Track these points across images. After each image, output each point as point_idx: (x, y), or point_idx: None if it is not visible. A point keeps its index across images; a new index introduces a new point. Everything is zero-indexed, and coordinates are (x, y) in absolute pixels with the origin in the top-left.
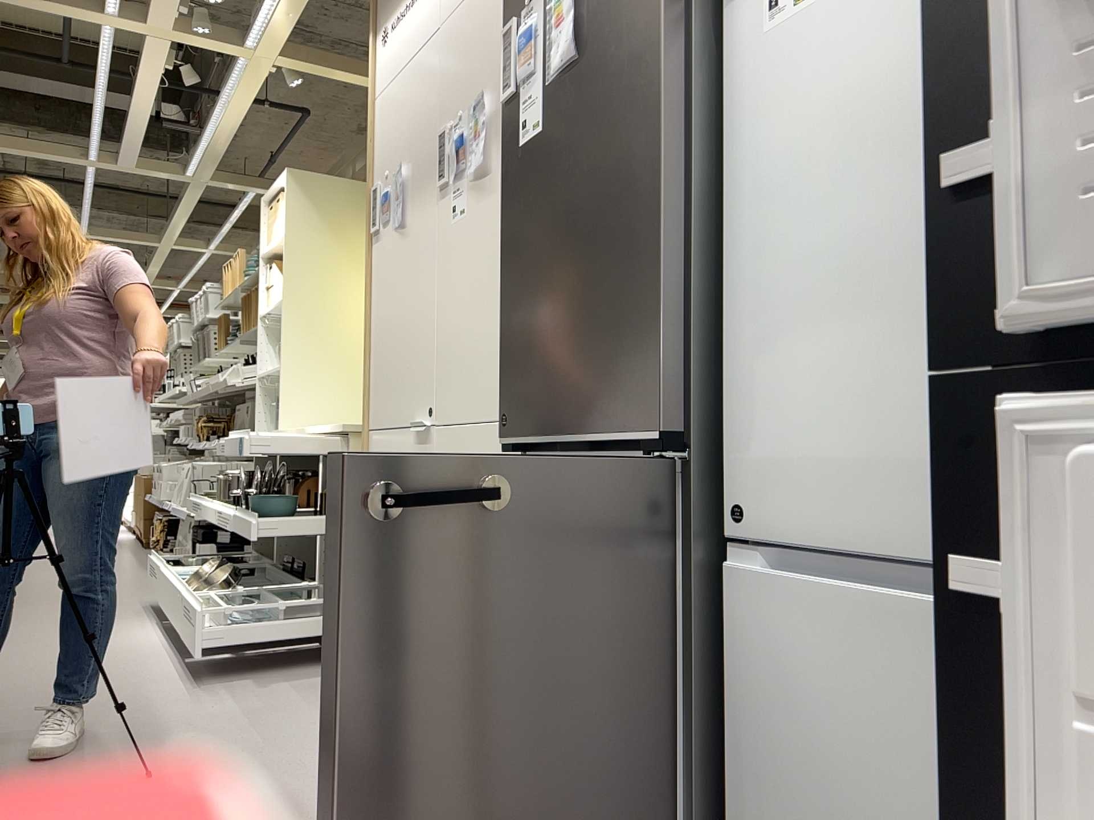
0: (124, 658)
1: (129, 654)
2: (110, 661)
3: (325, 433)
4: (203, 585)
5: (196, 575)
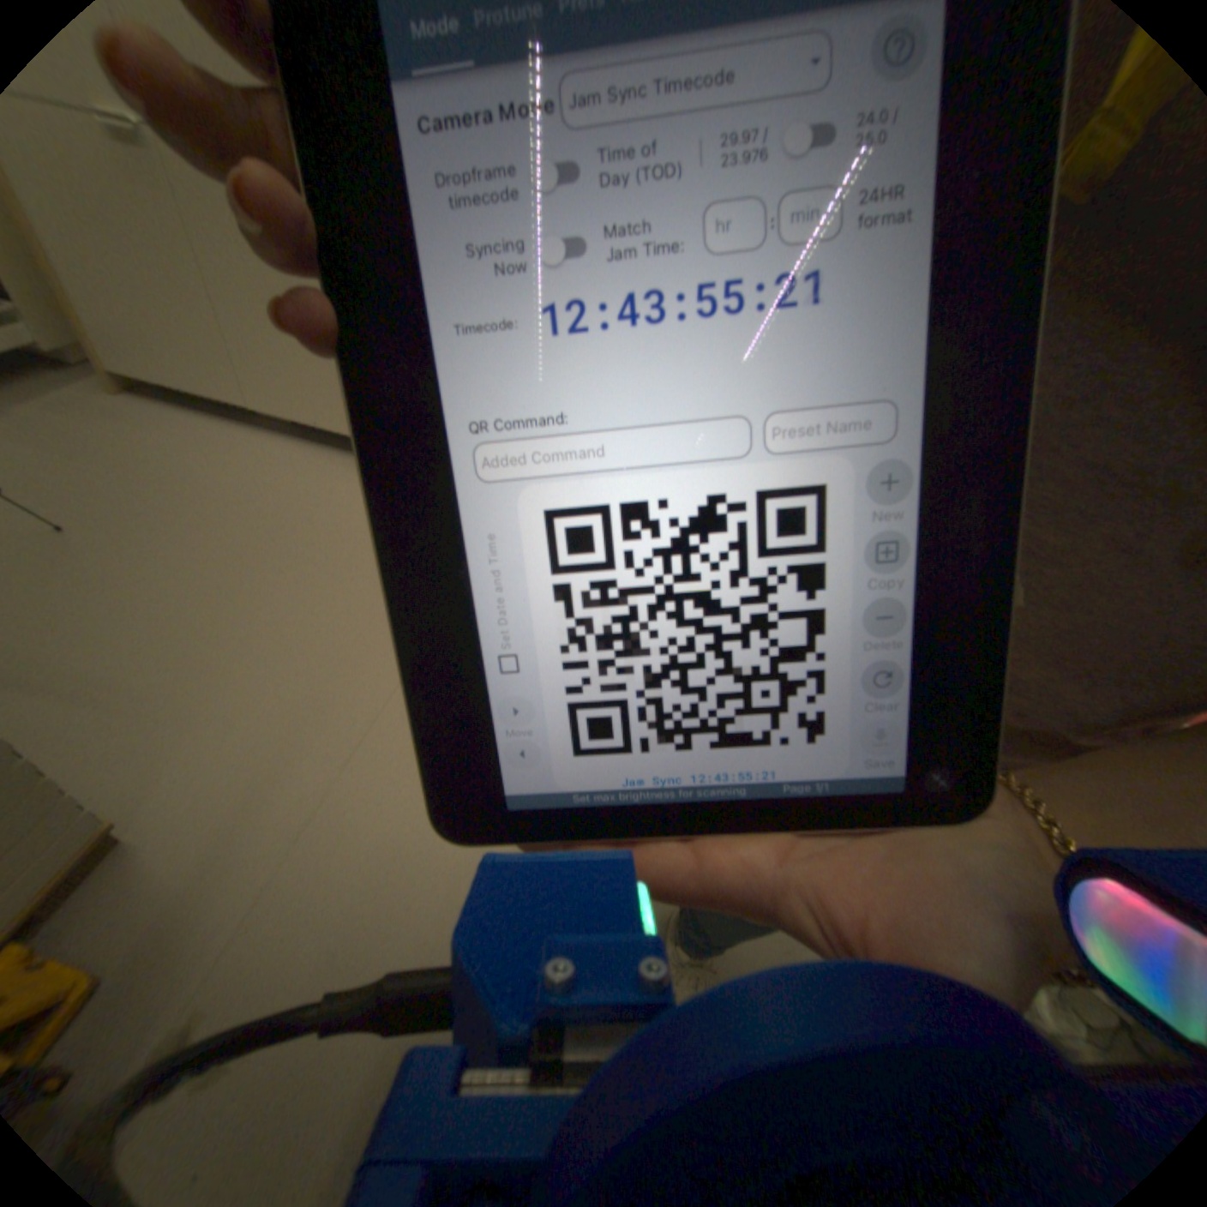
0: None
1: None
2: None
3: None
4: None
5: None
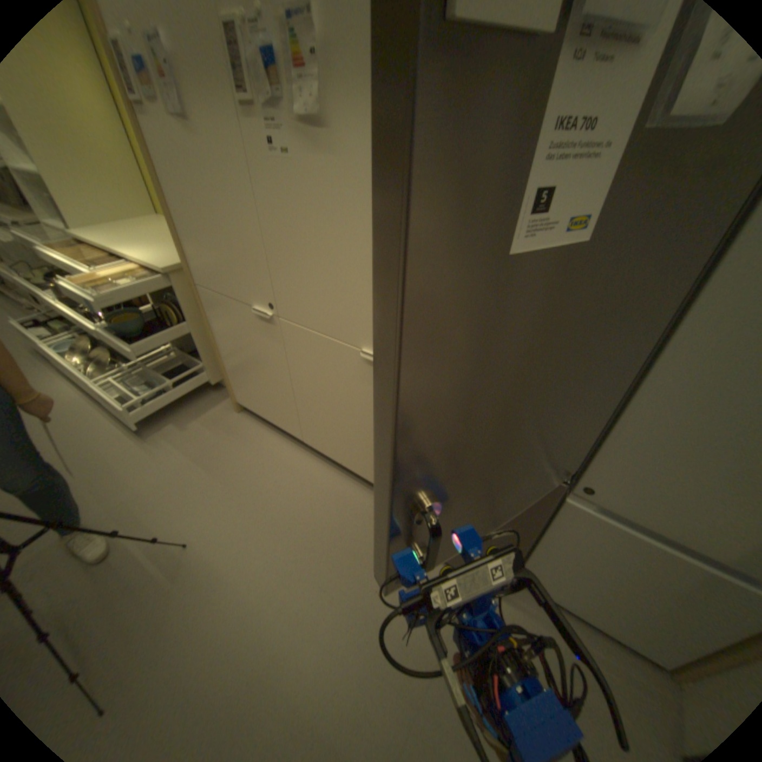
0: (65, 422)
1: (65, 416)
2: (58, 428)
3: (149, 276)
4: (87, 360)
5: (72, 348)
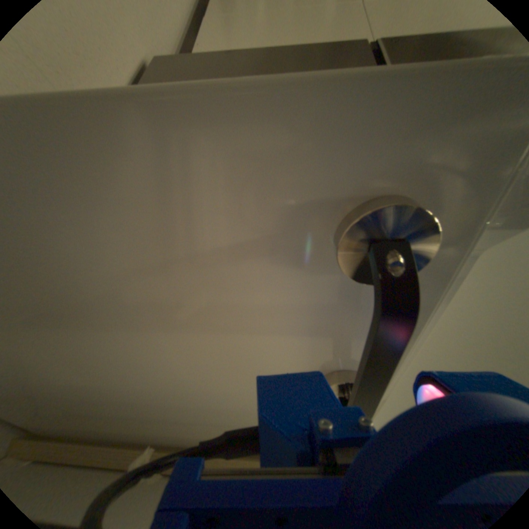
0: None
1: None
2: None
3: None
4: None
5: None
